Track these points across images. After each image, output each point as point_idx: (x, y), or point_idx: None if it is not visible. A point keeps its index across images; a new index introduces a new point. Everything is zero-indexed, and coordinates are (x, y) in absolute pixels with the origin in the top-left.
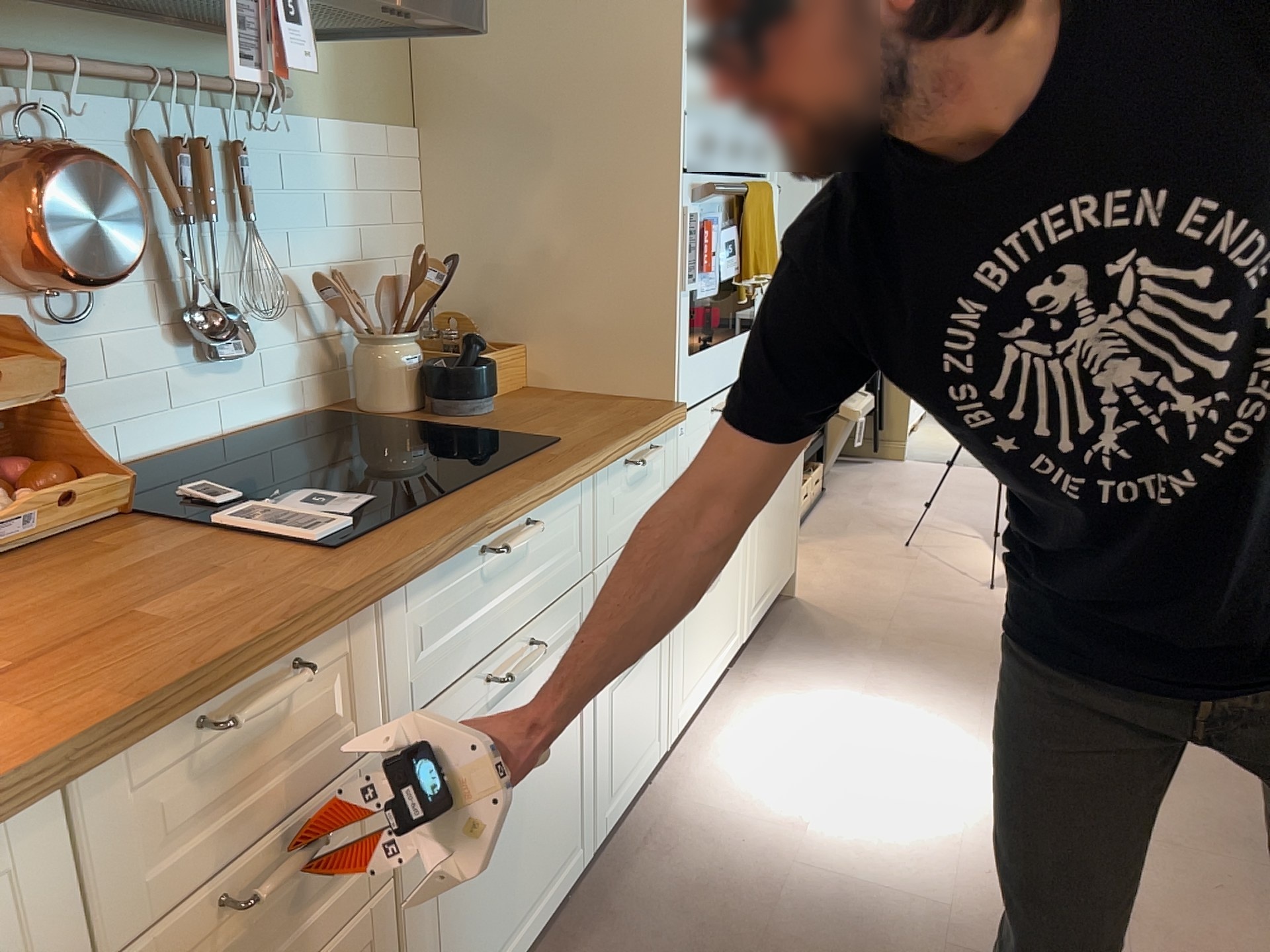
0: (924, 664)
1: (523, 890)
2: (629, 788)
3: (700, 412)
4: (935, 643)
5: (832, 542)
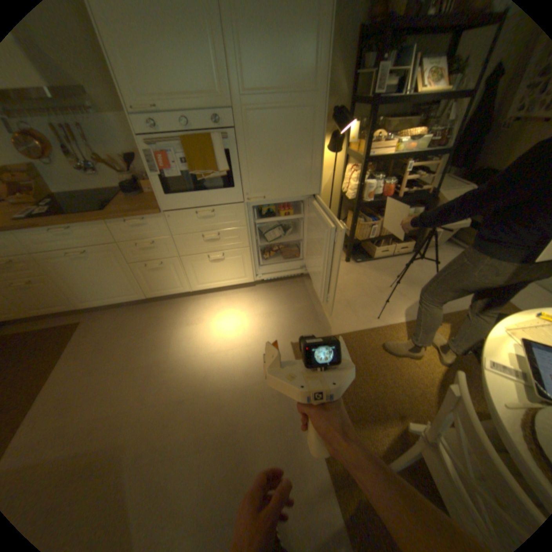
0: (295, 321)
1: (107, 294)
2: (165, 293)
3: (184, 212)
4: (313, 319)
5: (367, 271)
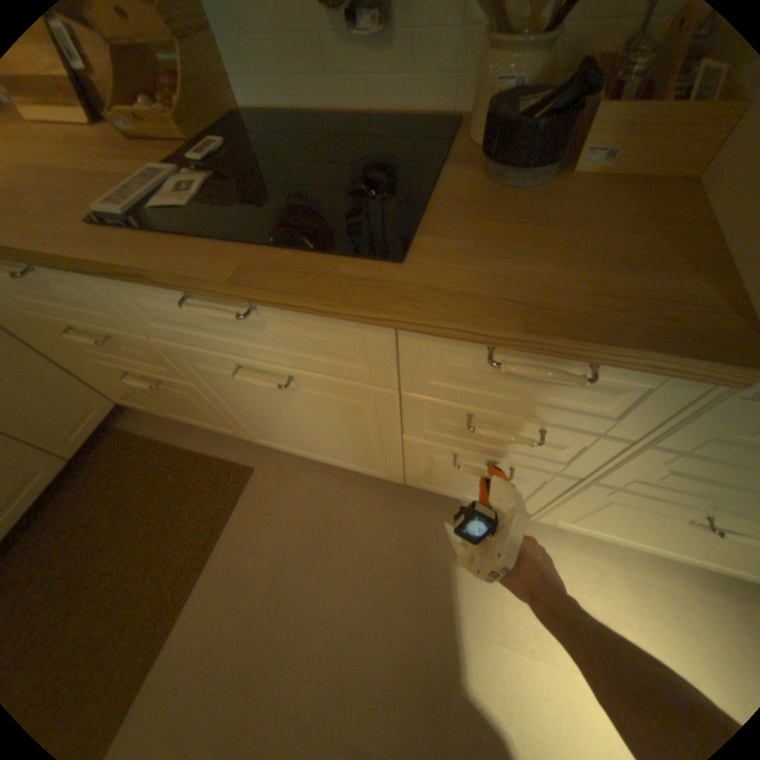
0: None
1: (324, 451)
2: (462, 497)
3: None
4: None
5: None
